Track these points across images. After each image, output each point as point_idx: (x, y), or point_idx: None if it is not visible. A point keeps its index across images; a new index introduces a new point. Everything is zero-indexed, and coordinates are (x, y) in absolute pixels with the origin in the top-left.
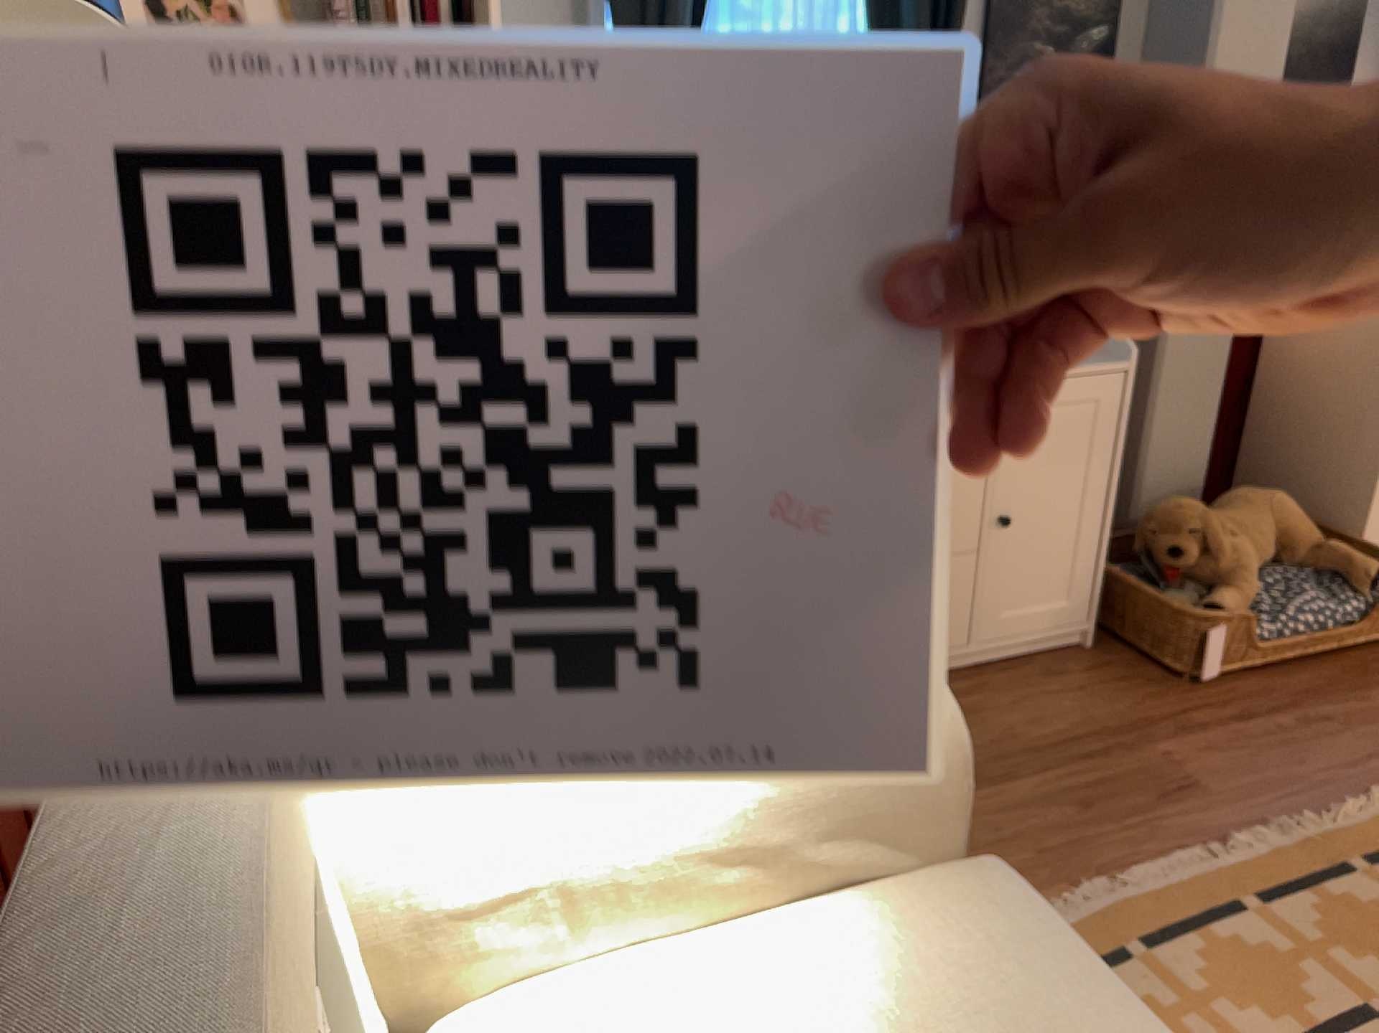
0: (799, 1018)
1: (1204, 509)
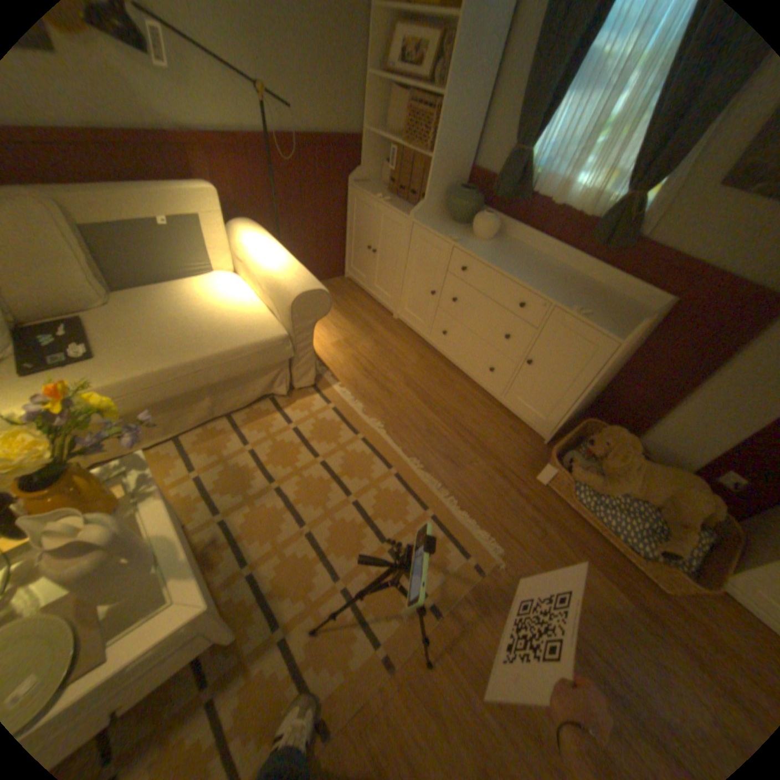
0: (230, 306)
1: (634, 448)
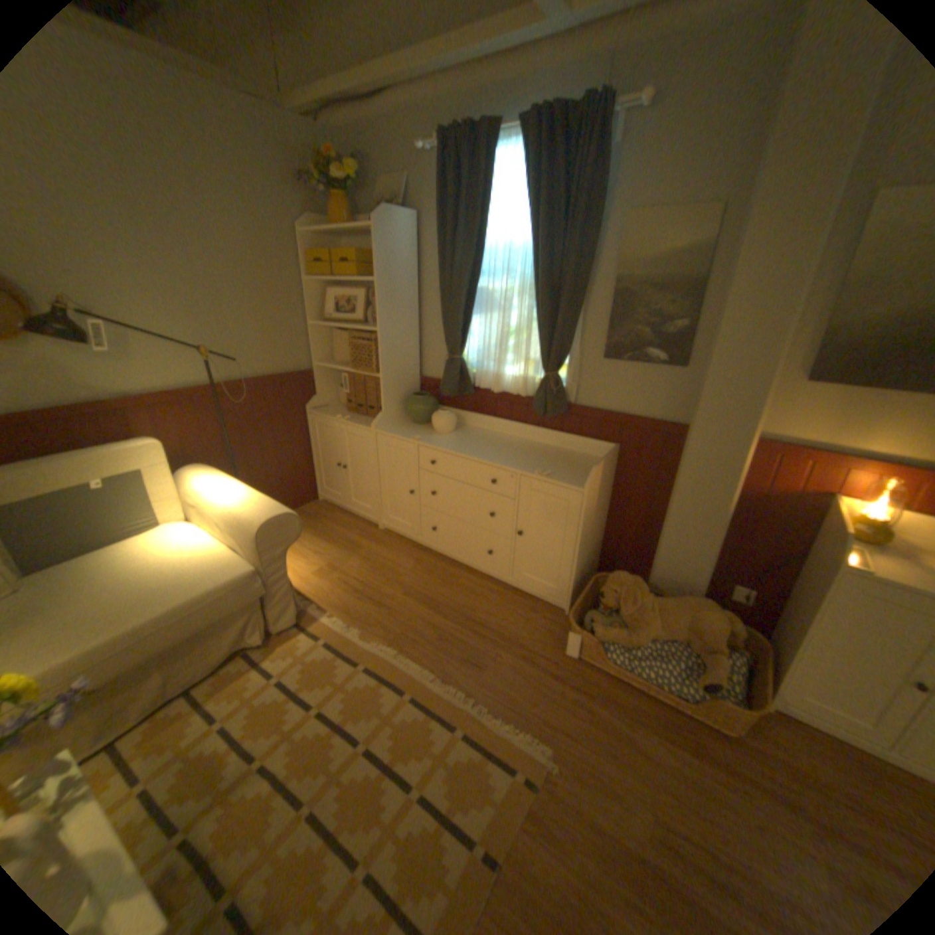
0: (181, 556)
1: (639, 588)
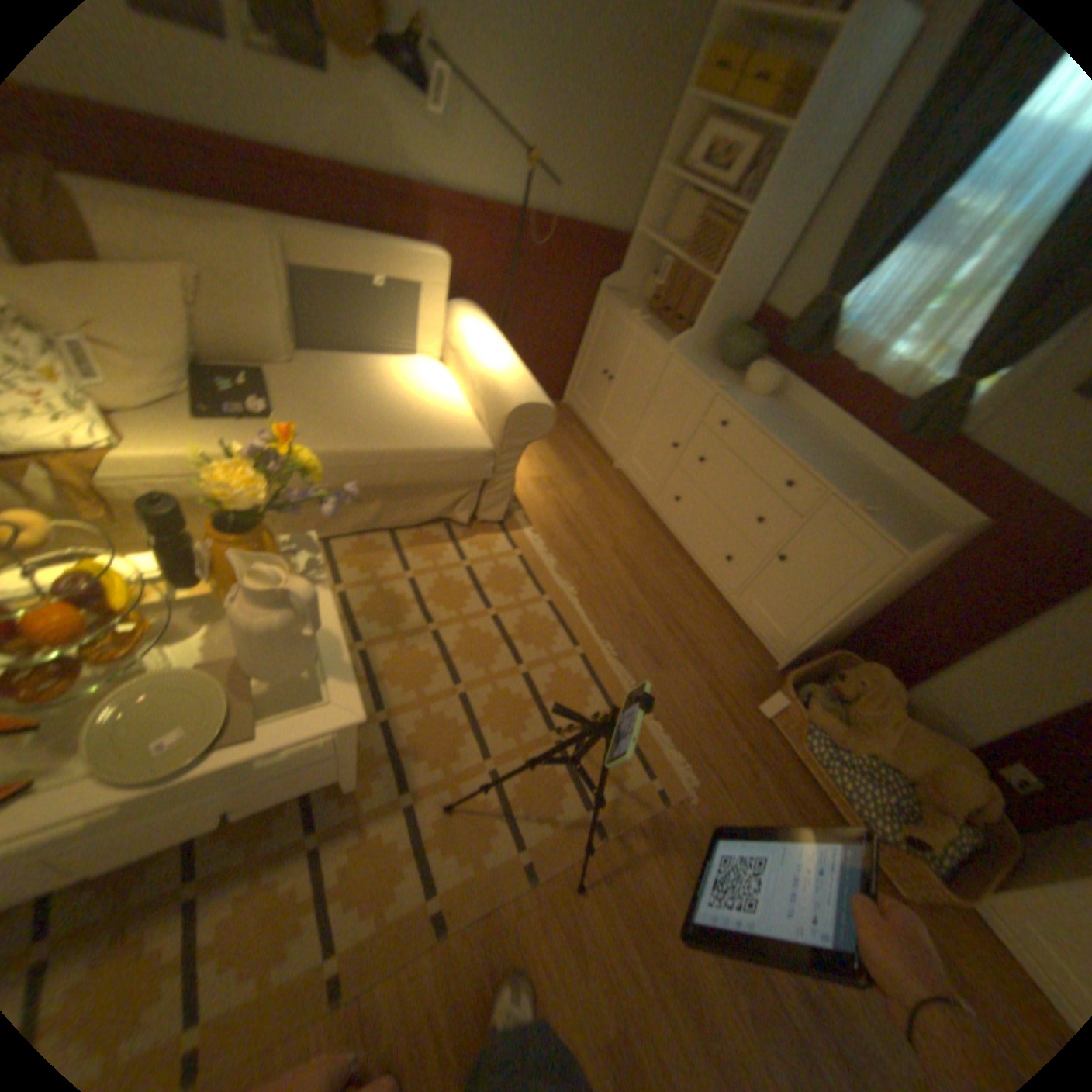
0: (431, 402)
1: (897, 698)
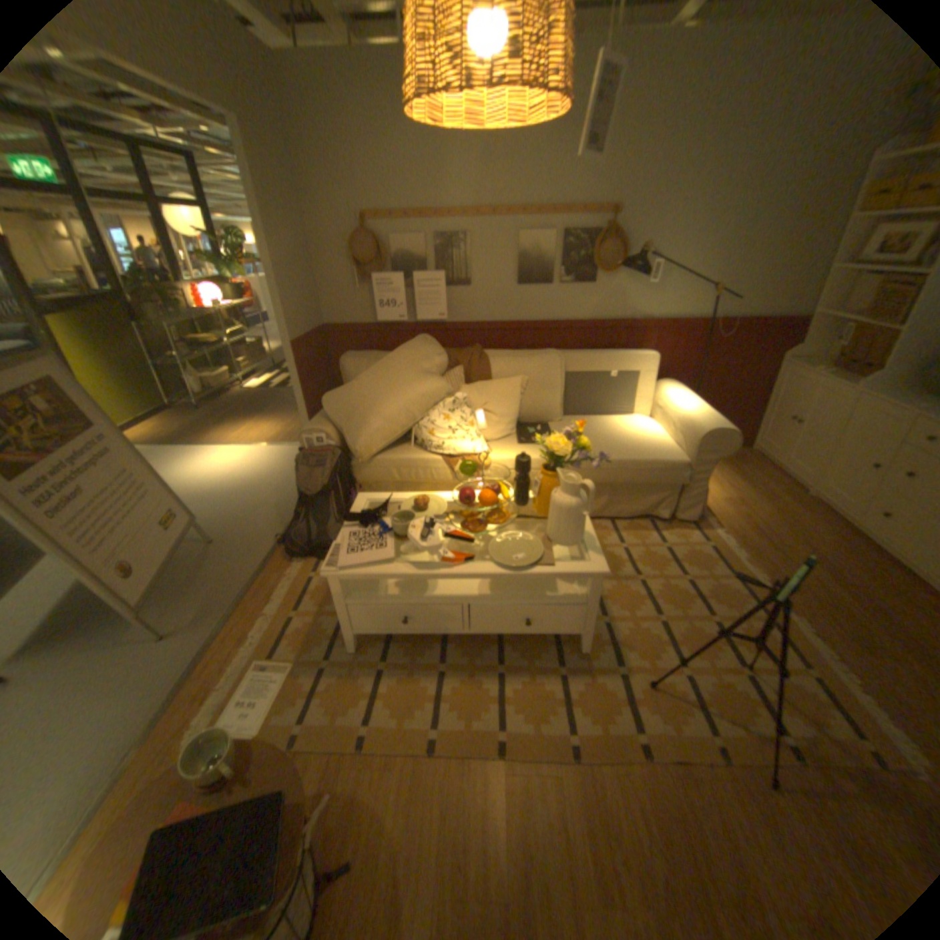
0: (643, 436)
1: None
